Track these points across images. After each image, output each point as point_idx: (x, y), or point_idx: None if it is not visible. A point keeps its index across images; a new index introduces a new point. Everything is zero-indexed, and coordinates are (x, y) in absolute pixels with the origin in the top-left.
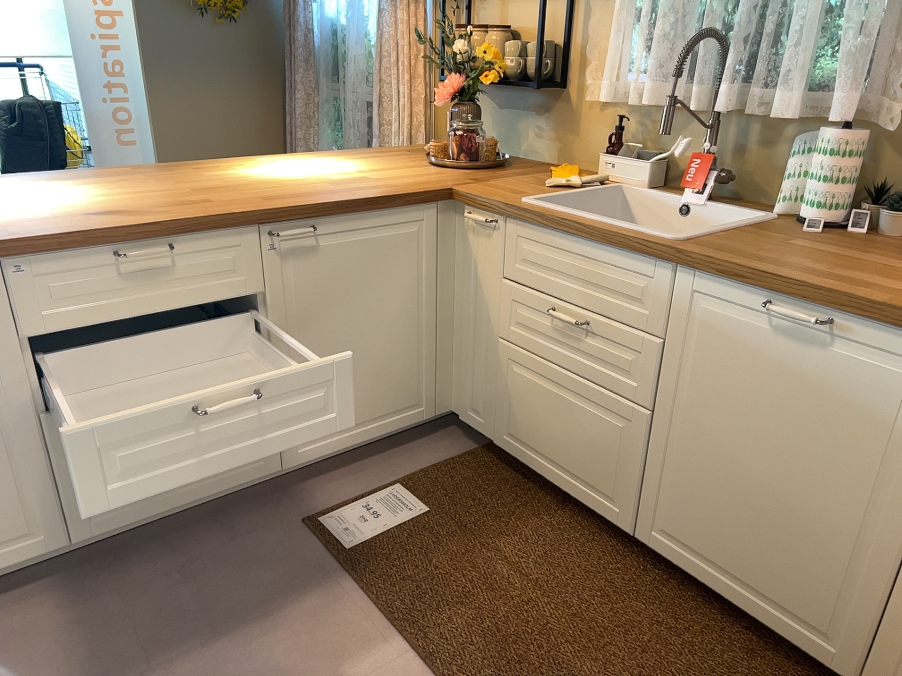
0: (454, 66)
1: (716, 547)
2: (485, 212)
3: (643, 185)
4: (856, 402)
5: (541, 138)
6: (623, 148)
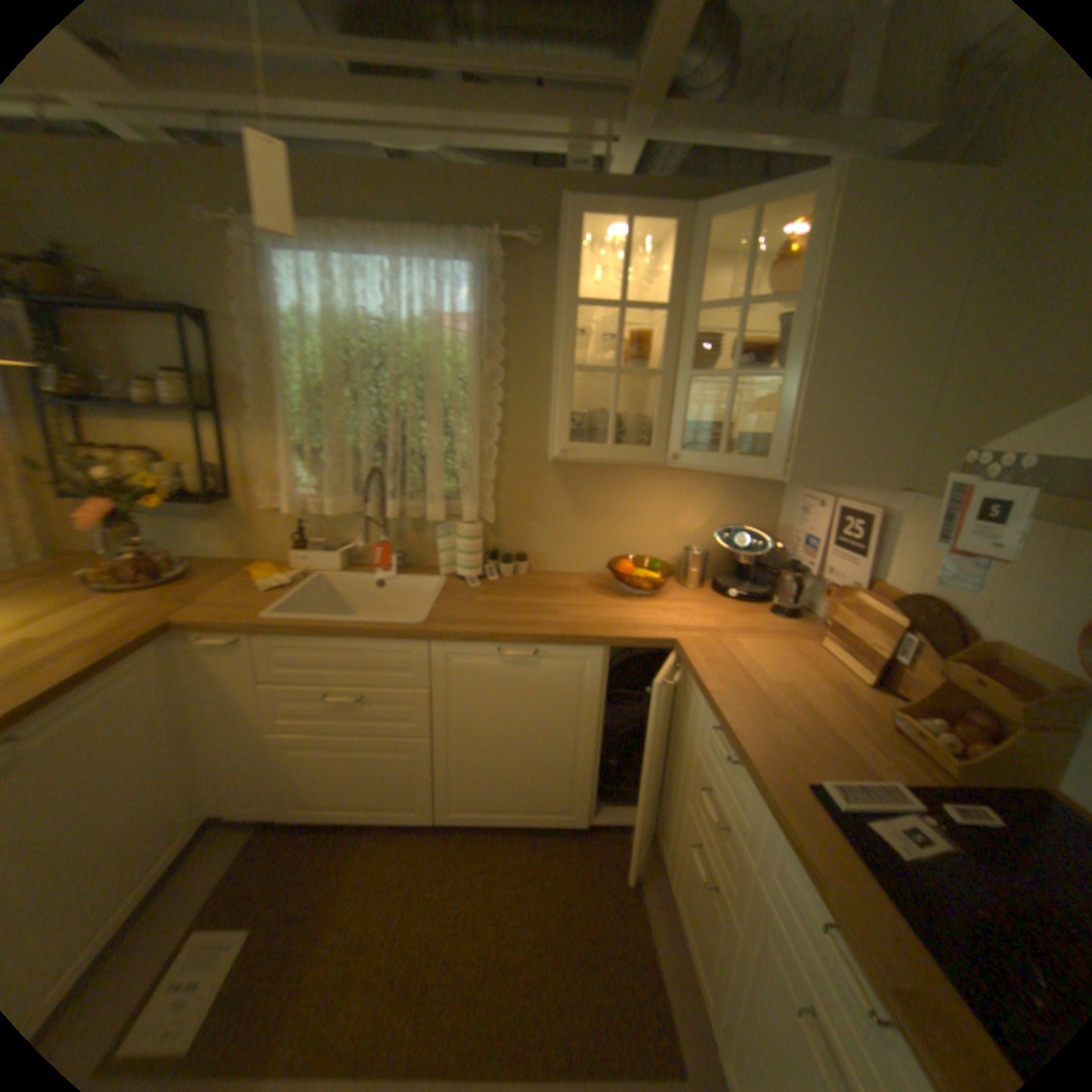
0: (89, 490)
1: (494, 802)
2: (217, 637)
3: (335, 569)
4: (556, 688)
5: (209, 539)
6: (302, 541)
